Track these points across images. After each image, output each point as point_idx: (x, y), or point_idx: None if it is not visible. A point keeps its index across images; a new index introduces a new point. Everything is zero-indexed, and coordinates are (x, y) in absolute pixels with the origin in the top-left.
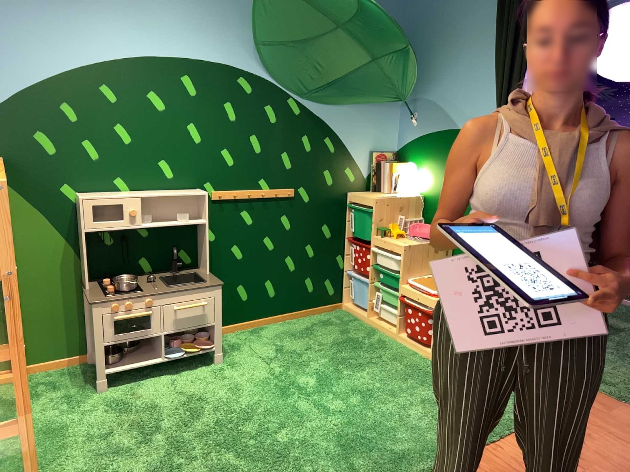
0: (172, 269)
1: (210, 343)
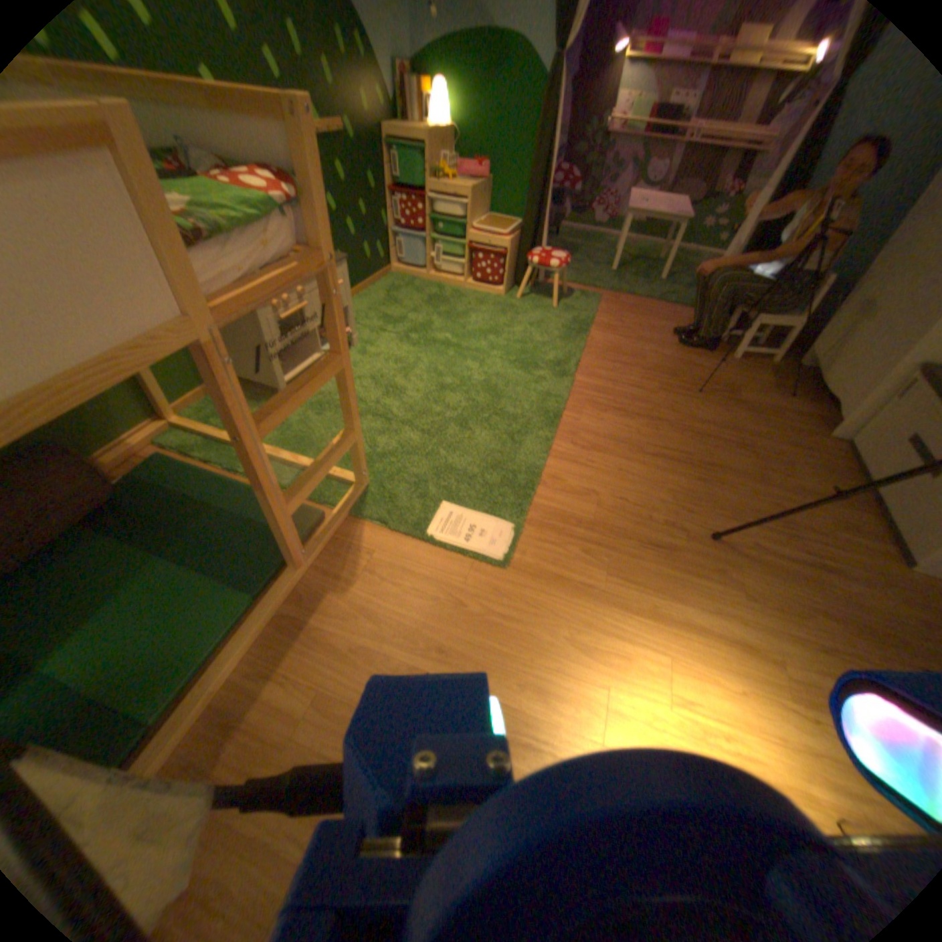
0: None
1: None
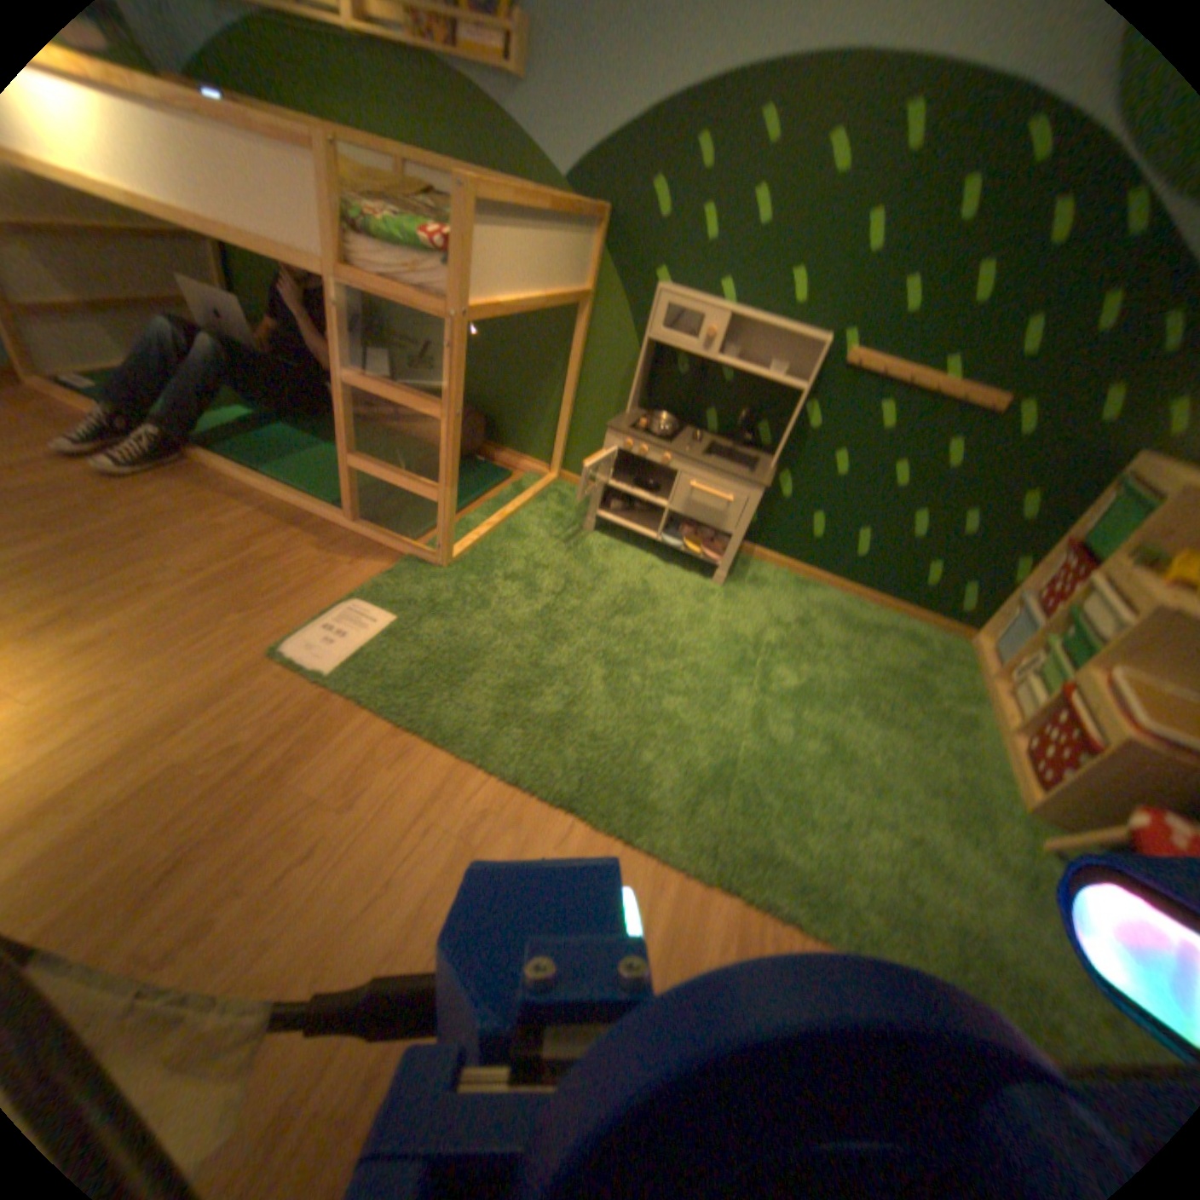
0: (735, 439)
1: (714, 552)
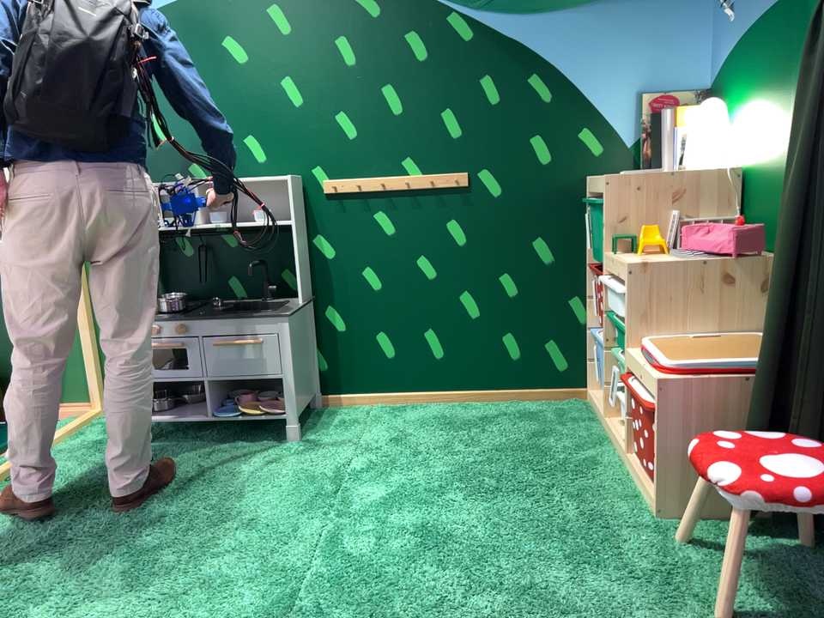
0: (269, 298)
1: (280, 410)
